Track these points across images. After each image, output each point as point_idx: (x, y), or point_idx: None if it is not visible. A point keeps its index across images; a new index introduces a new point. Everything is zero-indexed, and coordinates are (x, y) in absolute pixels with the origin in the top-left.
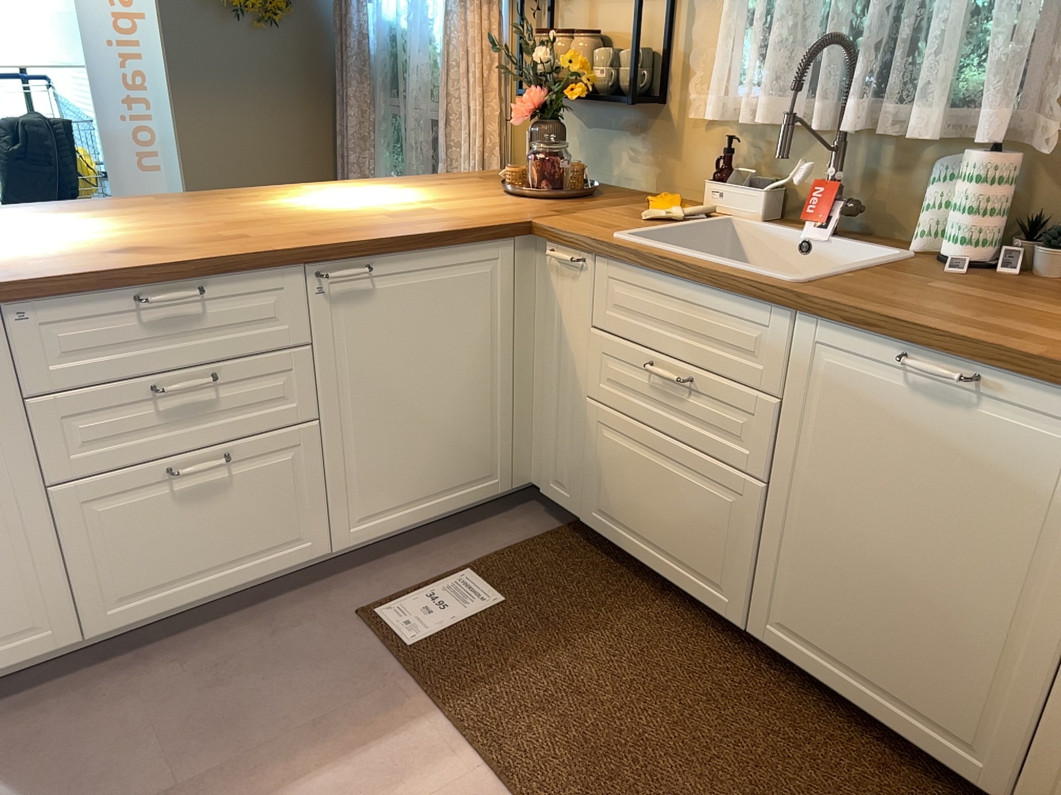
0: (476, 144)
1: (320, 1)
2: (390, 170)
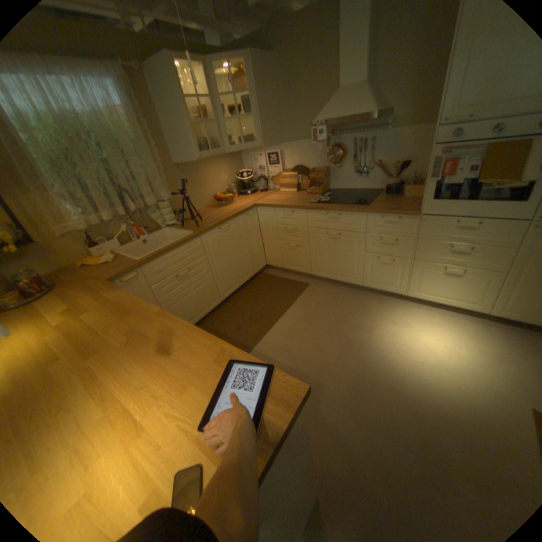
0: None
1: None
2: None
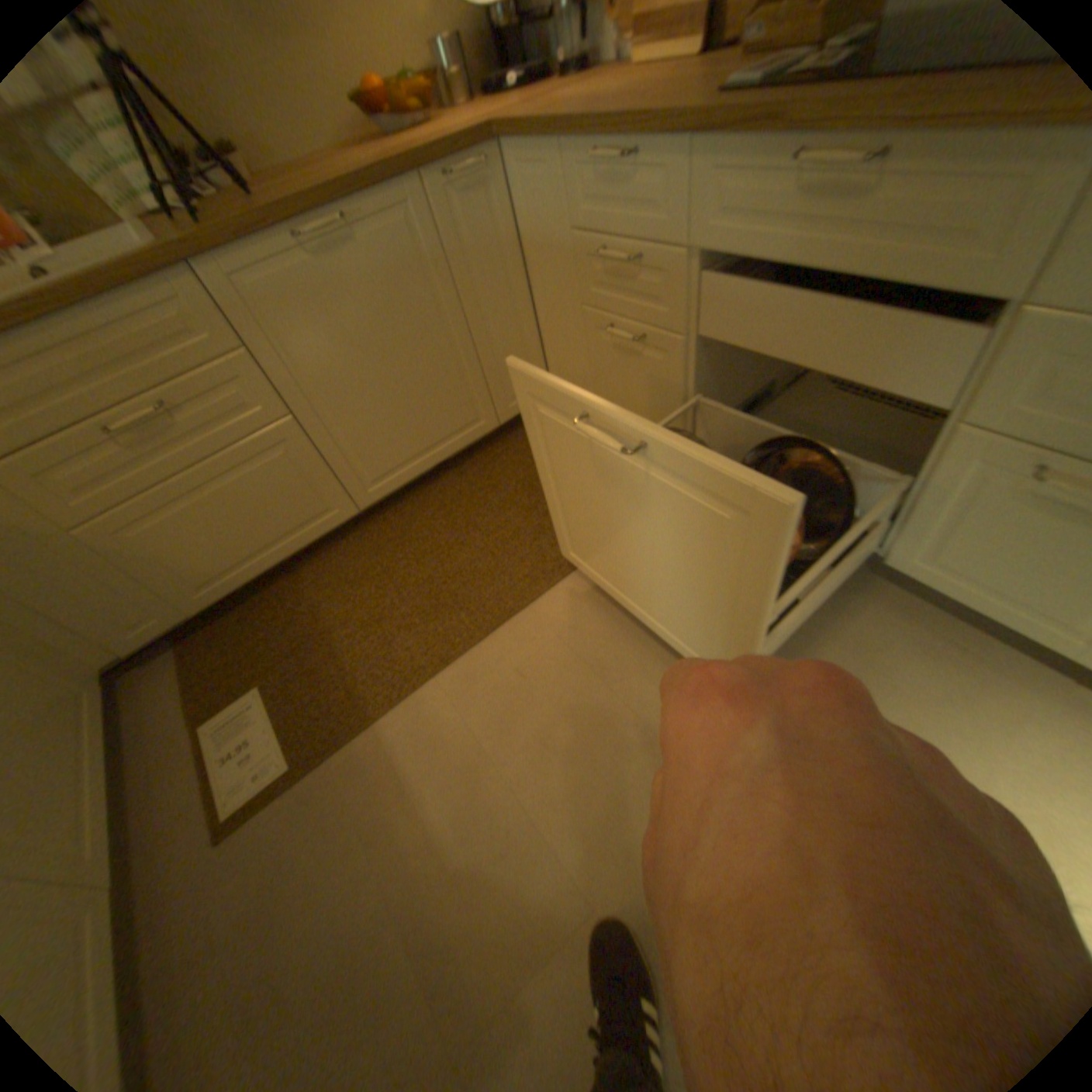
0: None
1: None
2: None
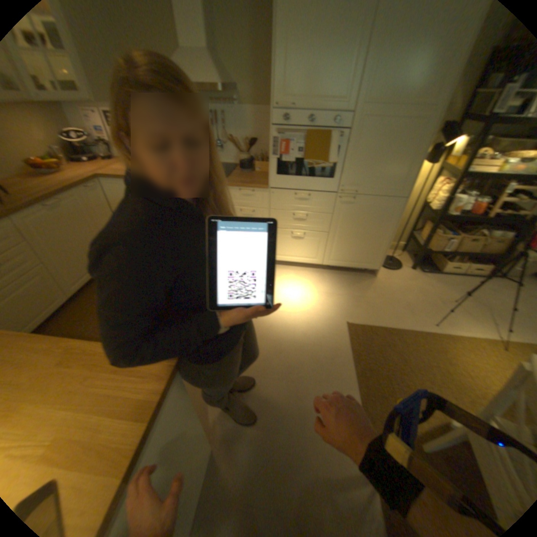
0: None
1: None
2: None
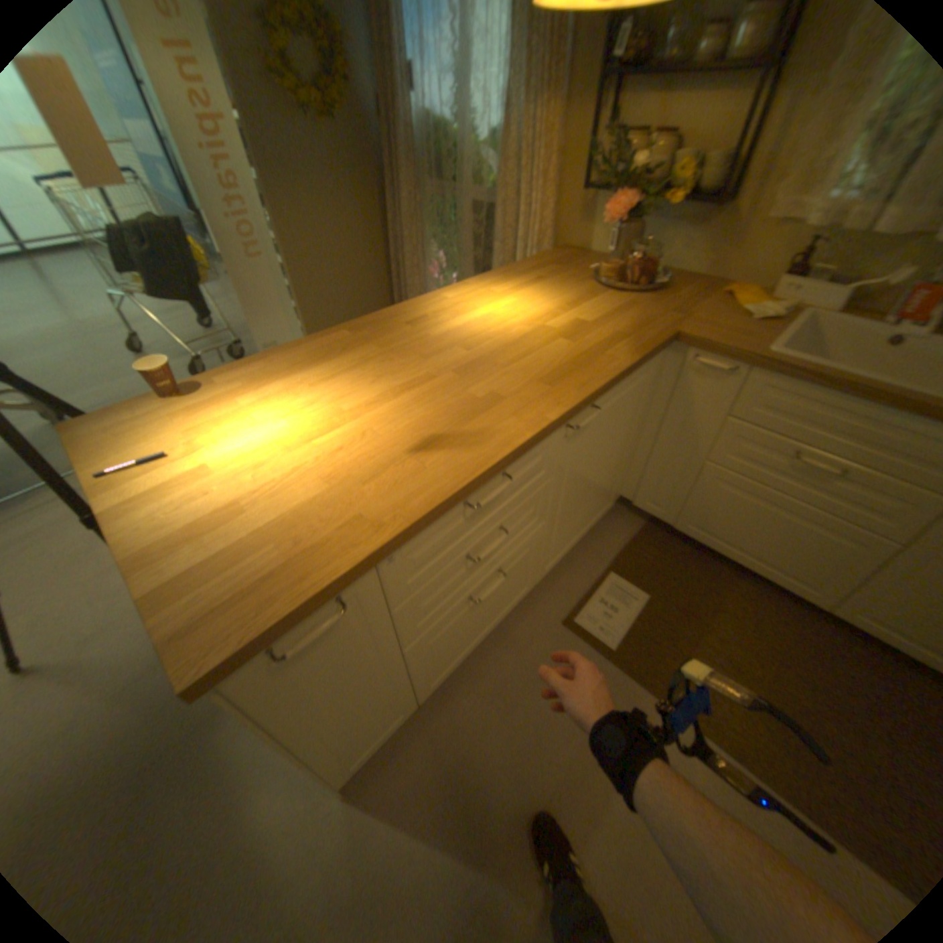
0: (534, 229)
1: (357, 88)
2: (434, 243)
